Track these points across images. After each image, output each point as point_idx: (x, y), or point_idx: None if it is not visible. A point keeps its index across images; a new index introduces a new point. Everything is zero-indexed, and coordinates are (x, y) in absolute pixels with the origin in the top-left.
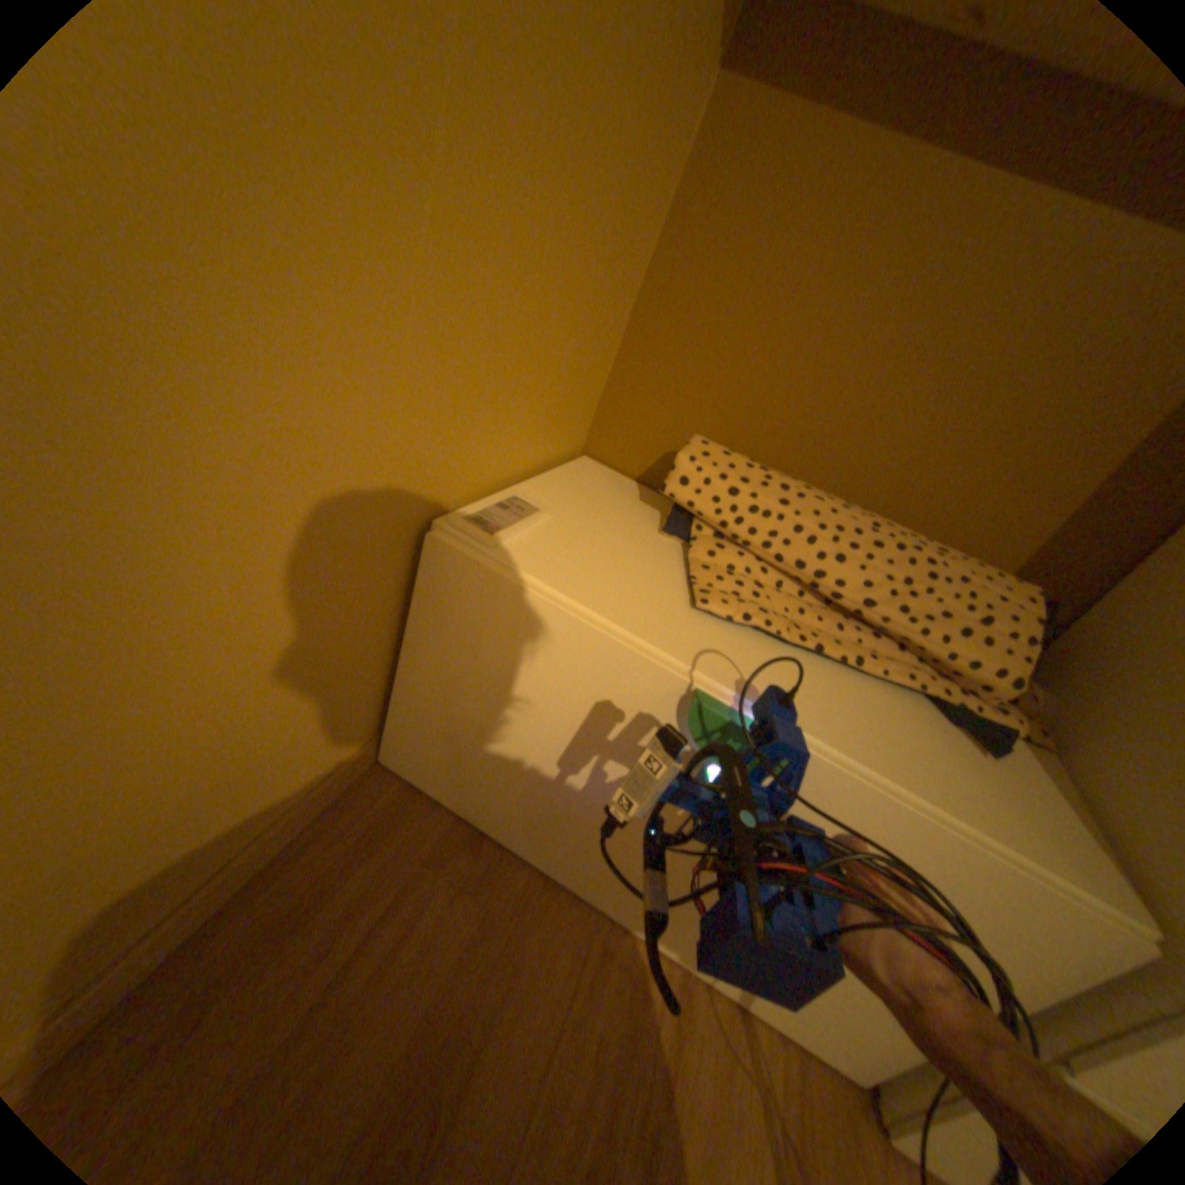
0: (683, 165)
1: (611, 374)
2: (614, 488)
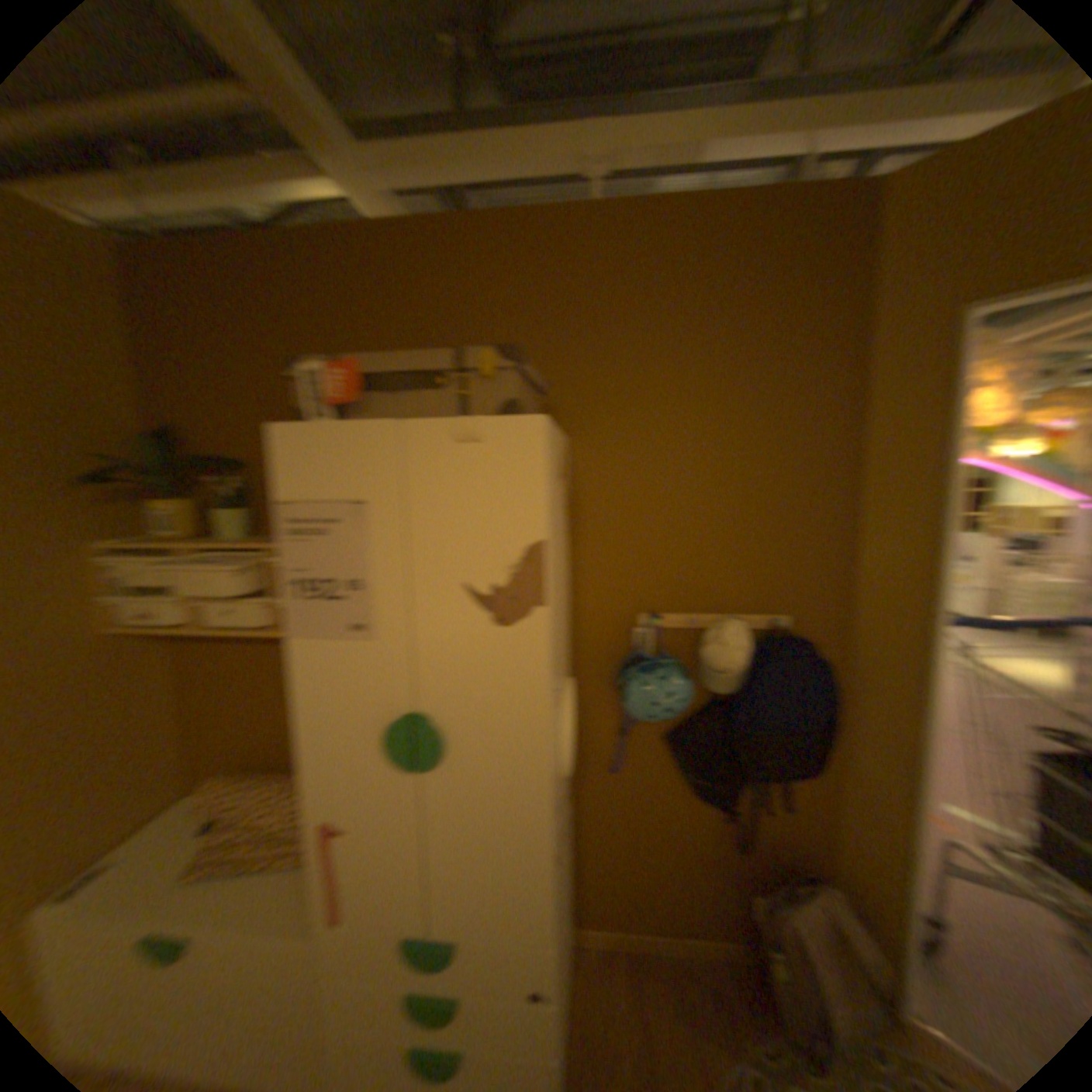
0: (156, 680)
1: (172, 760)
2: (177, 824)
